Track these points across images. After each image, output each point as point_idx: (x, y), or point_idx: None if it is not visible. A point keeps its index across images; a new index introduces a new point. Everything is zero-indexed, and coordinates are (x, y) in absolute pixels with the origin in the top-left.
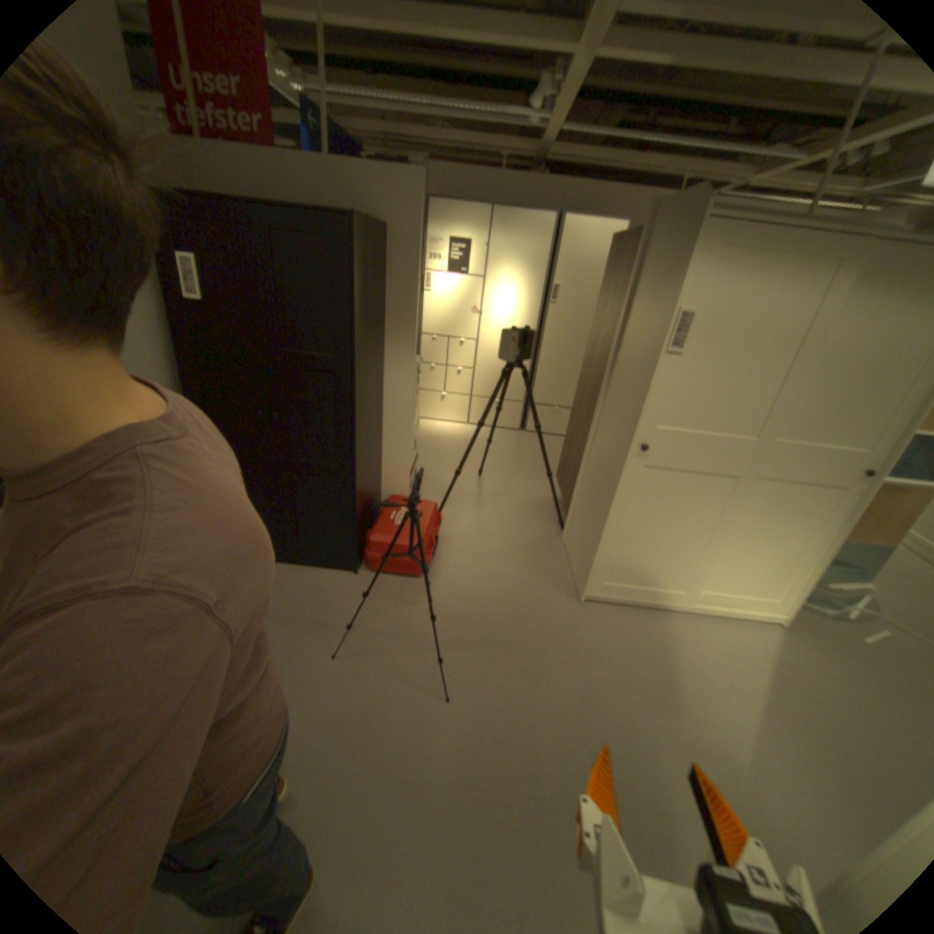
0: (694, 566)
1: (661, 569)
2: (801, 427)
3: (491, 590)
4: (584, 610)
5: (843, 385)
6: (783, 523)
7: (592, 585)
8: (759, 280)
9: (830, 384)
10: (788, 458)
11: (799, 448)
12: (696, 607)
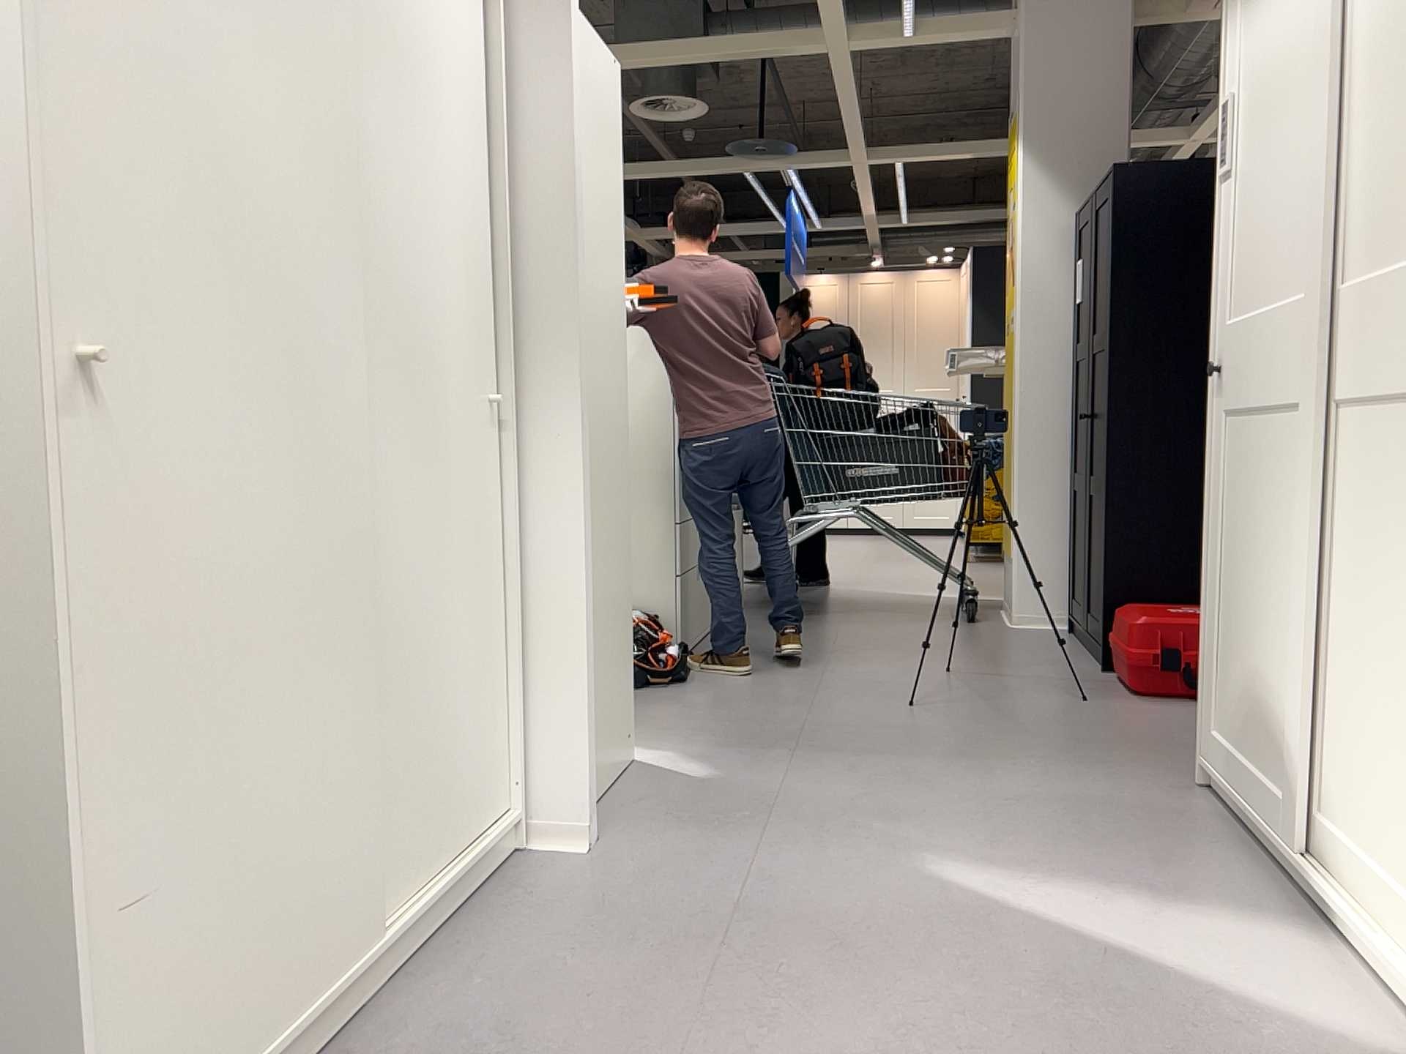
0: (1278, 690)
1: (1250, 696)
2: (1360, 236)
3: (1153, 728)
4: (1174, 783)
5: (1388, 93)
6: (1387, 549)
7: (1197, 726)
8: (1262, 2)
9: (1372, 104)
10: (1354, 329)
11: (1362, 295)
12: (1295, 858)
